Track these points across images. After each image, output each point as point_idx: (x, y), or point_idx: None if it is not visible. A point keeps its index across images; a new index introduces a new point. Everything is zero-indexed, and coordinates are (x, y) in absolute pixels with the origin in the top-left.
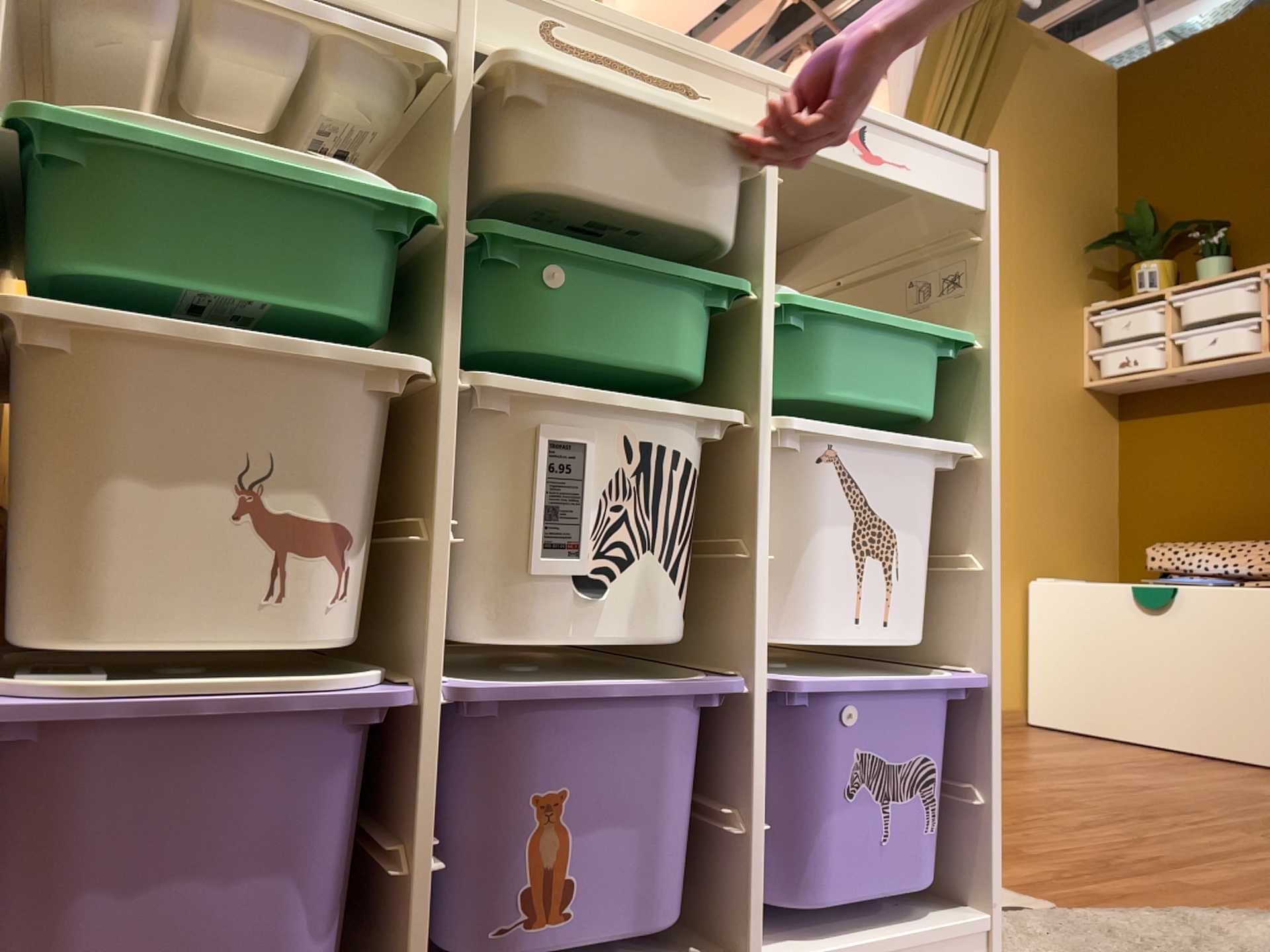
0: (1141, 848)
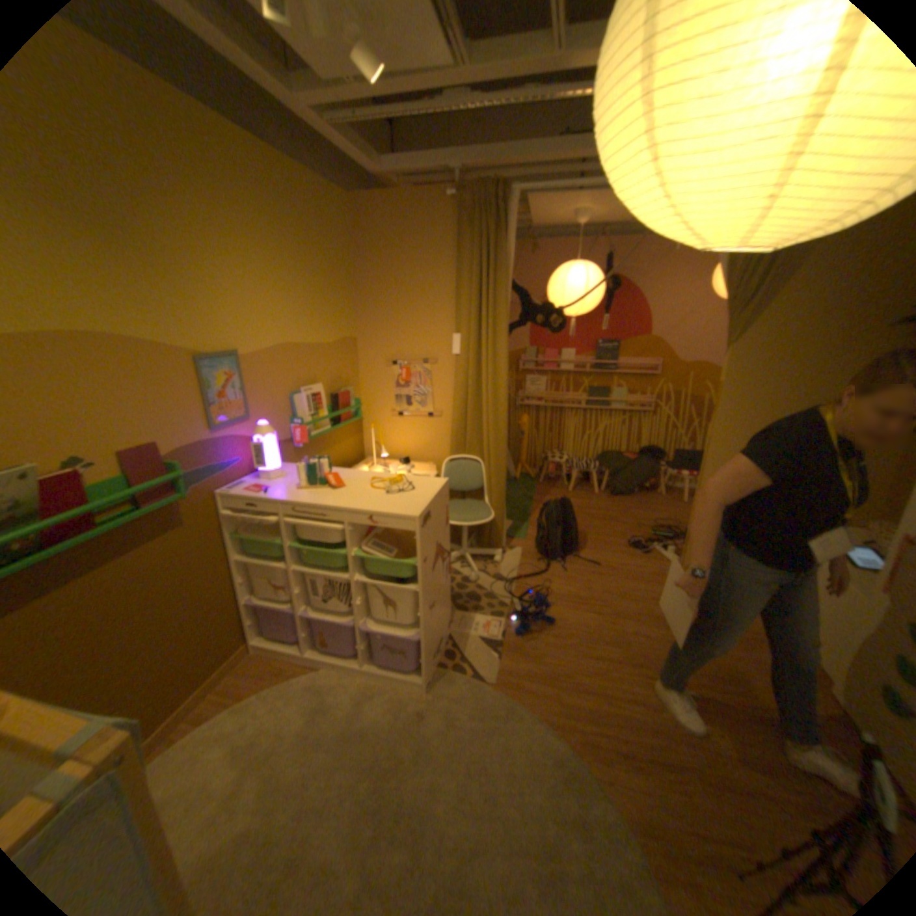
0: (586, 685)
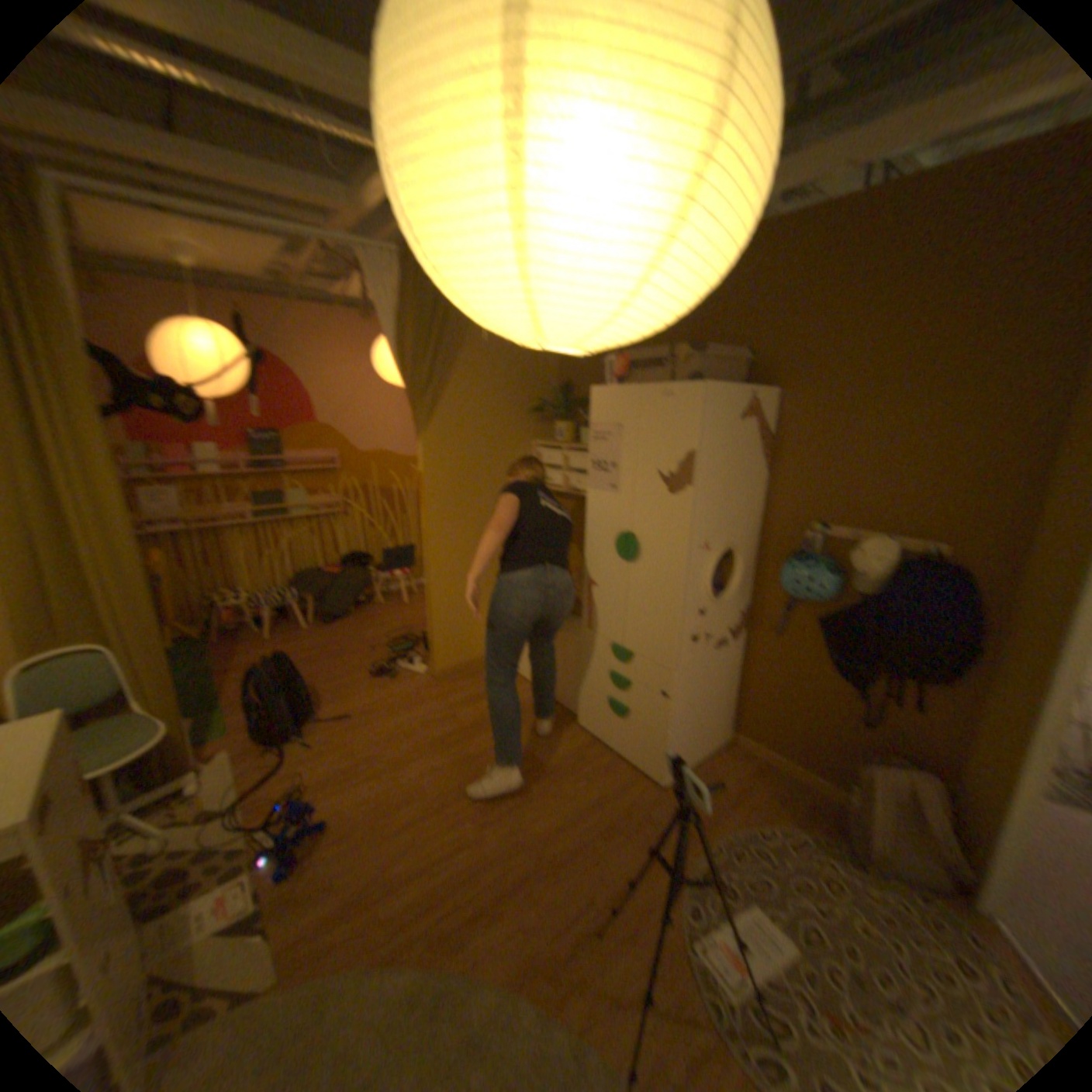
0: (398, 877)
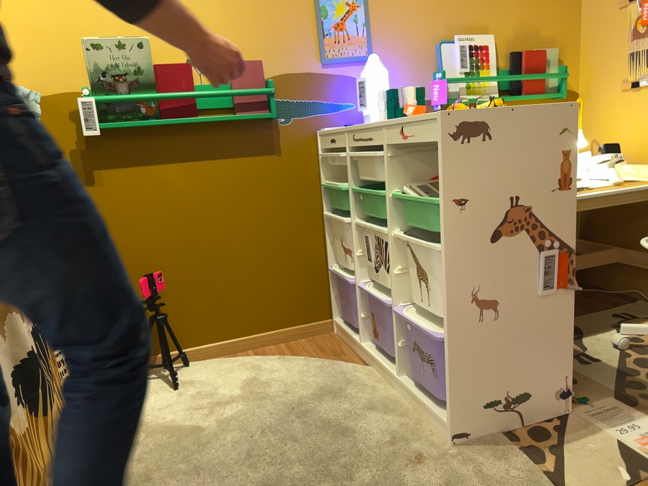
0: None
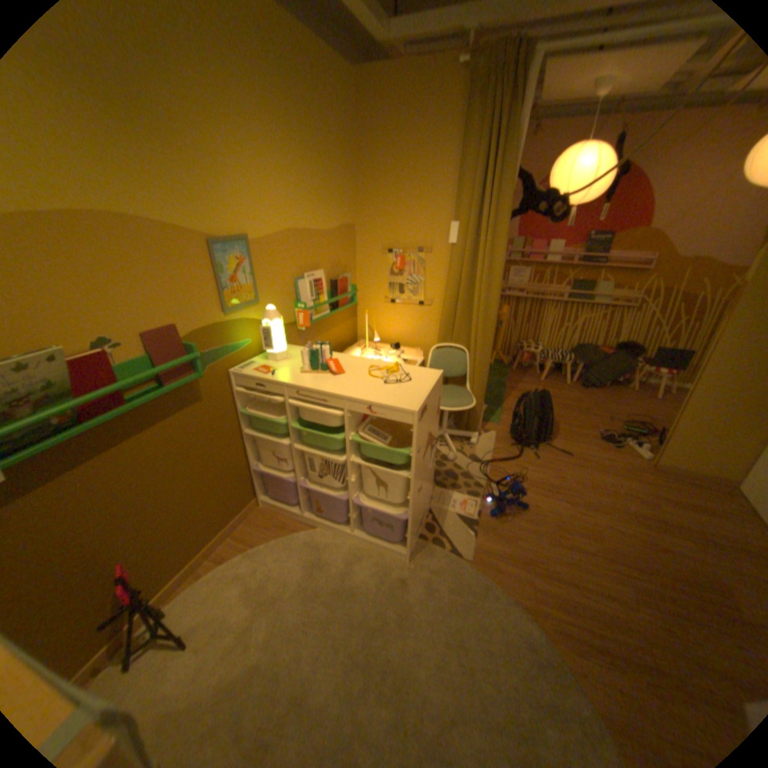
0: (559, 573)
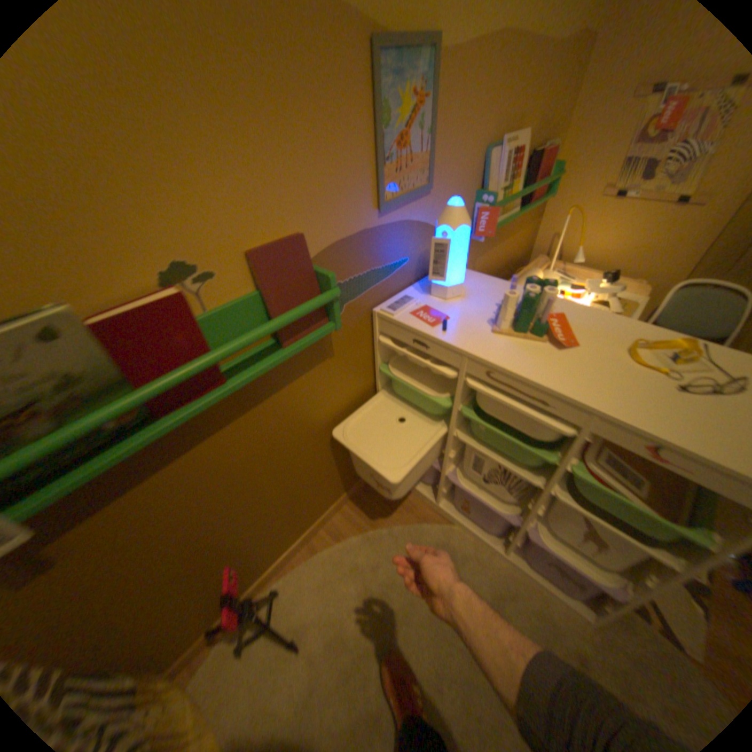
0: None
